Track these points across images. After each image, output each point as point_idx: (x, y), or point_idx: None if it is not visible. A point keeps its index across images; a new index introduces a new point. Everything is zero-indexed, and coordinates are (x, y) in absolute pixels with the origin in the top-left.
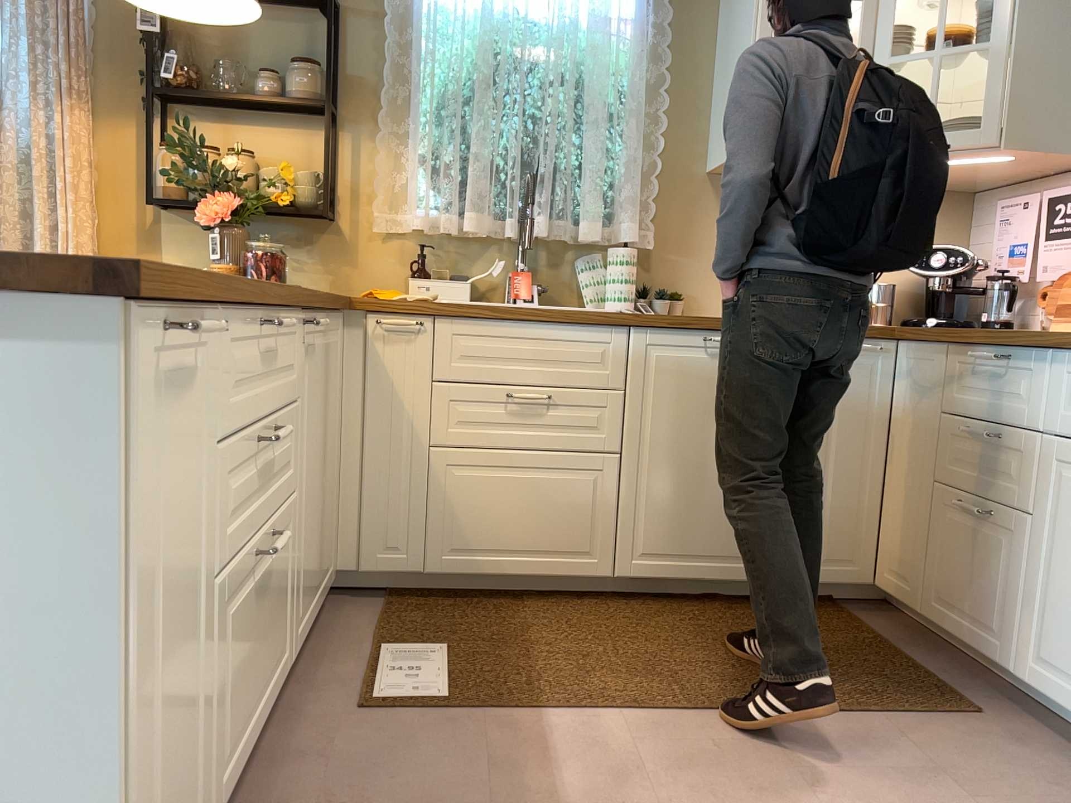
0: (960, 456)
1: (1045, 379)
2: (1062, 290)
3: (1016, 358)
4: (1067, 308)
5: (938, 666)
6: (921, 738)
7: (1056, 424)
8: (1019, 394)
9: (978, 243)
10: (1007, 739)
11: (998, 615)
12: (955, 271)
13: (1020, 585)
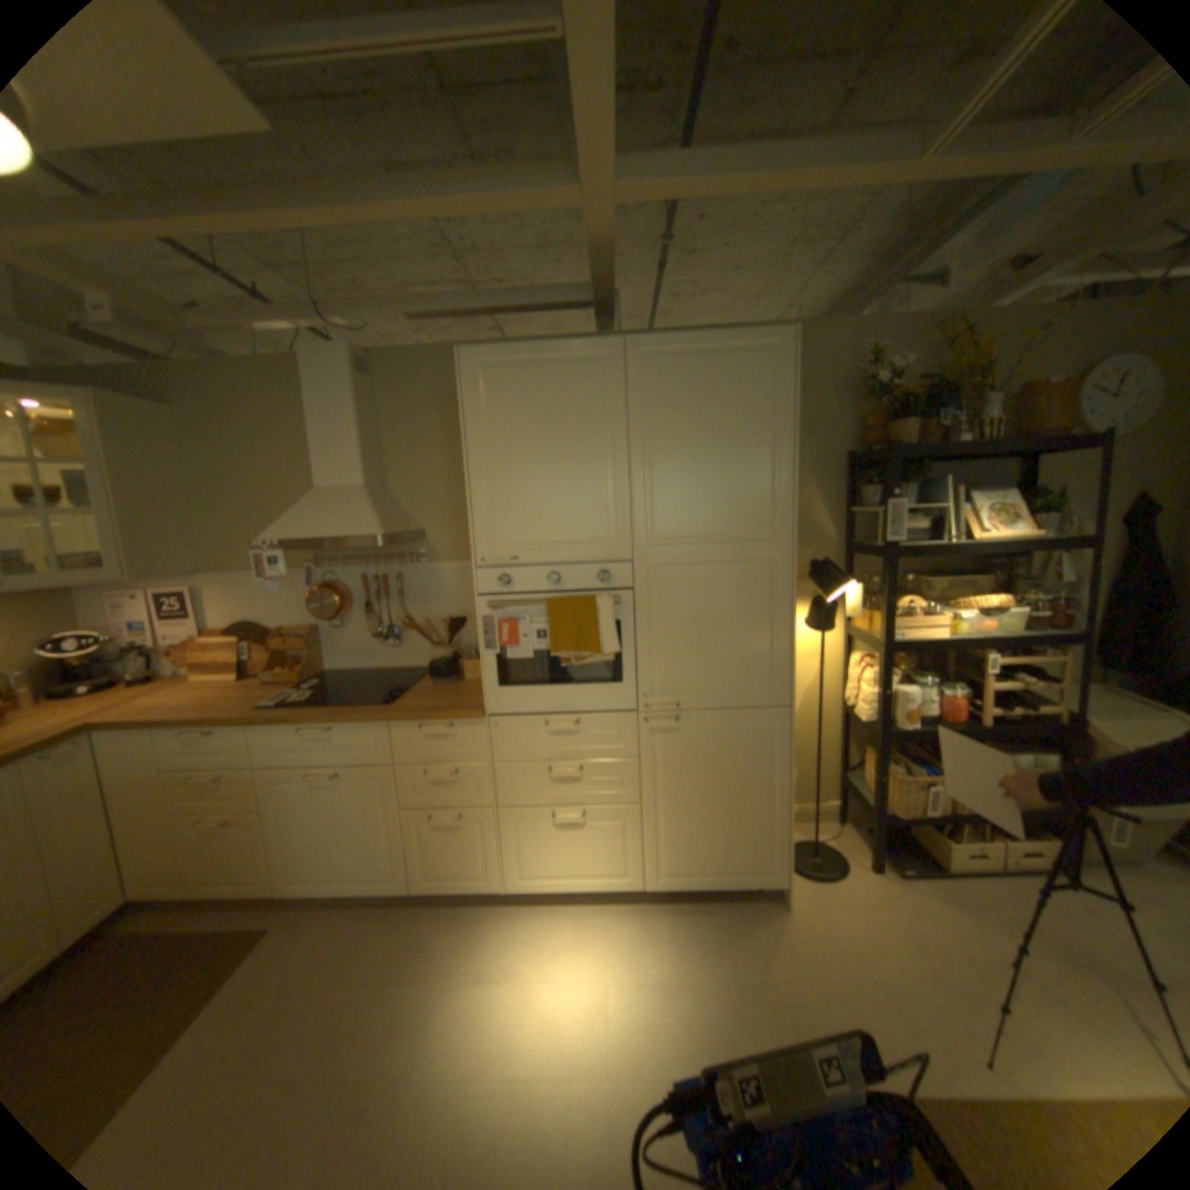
0: (184, 798)
1: (241, 743)
2: (183, 654)
3: (215, 734)
4: (194, 667)
5: (212, 924)
6: (253, 979)
7: (257, 765)
8: (225, 753)
9: (85, 619)
10: (287, 935)
11: (249, 874)
12: (88, 653)
13: (260, 853)
